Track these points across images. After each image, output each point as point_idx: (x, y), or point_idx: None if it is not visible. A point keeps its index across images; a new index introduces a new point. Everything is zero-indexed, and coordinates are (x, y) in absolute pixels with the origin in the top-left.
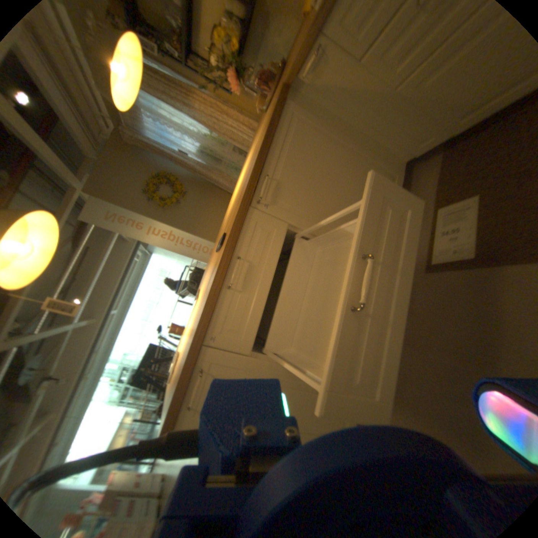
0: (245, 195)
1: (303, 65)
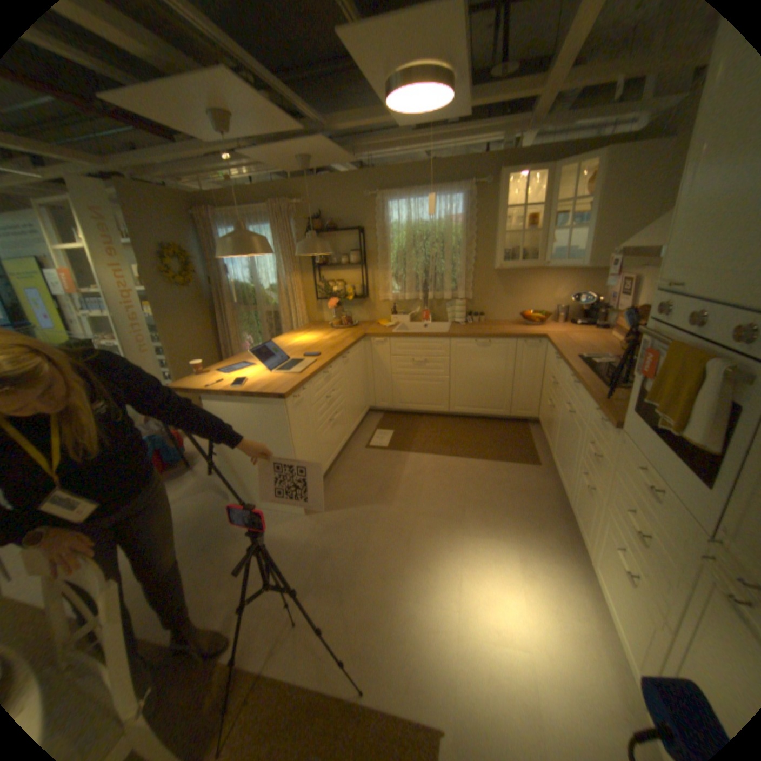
0: (342, 352)
1: (375, 339)
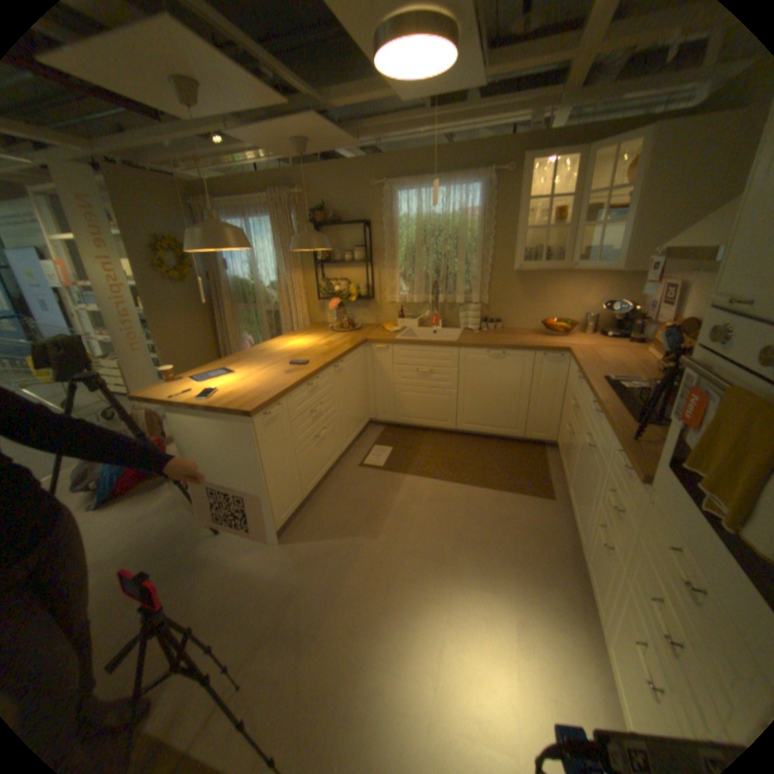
0: (334, 360)
1: (377, 345)
